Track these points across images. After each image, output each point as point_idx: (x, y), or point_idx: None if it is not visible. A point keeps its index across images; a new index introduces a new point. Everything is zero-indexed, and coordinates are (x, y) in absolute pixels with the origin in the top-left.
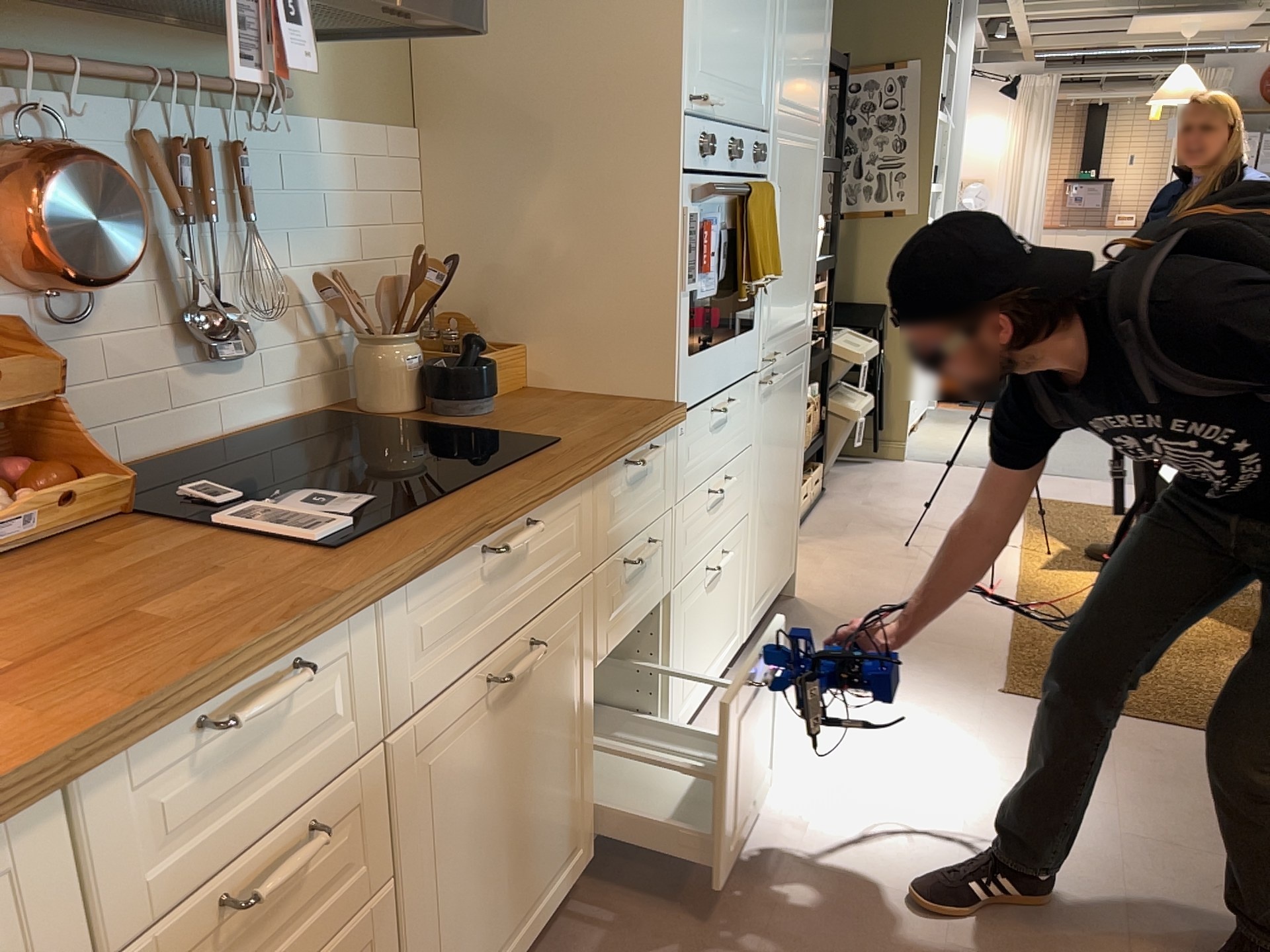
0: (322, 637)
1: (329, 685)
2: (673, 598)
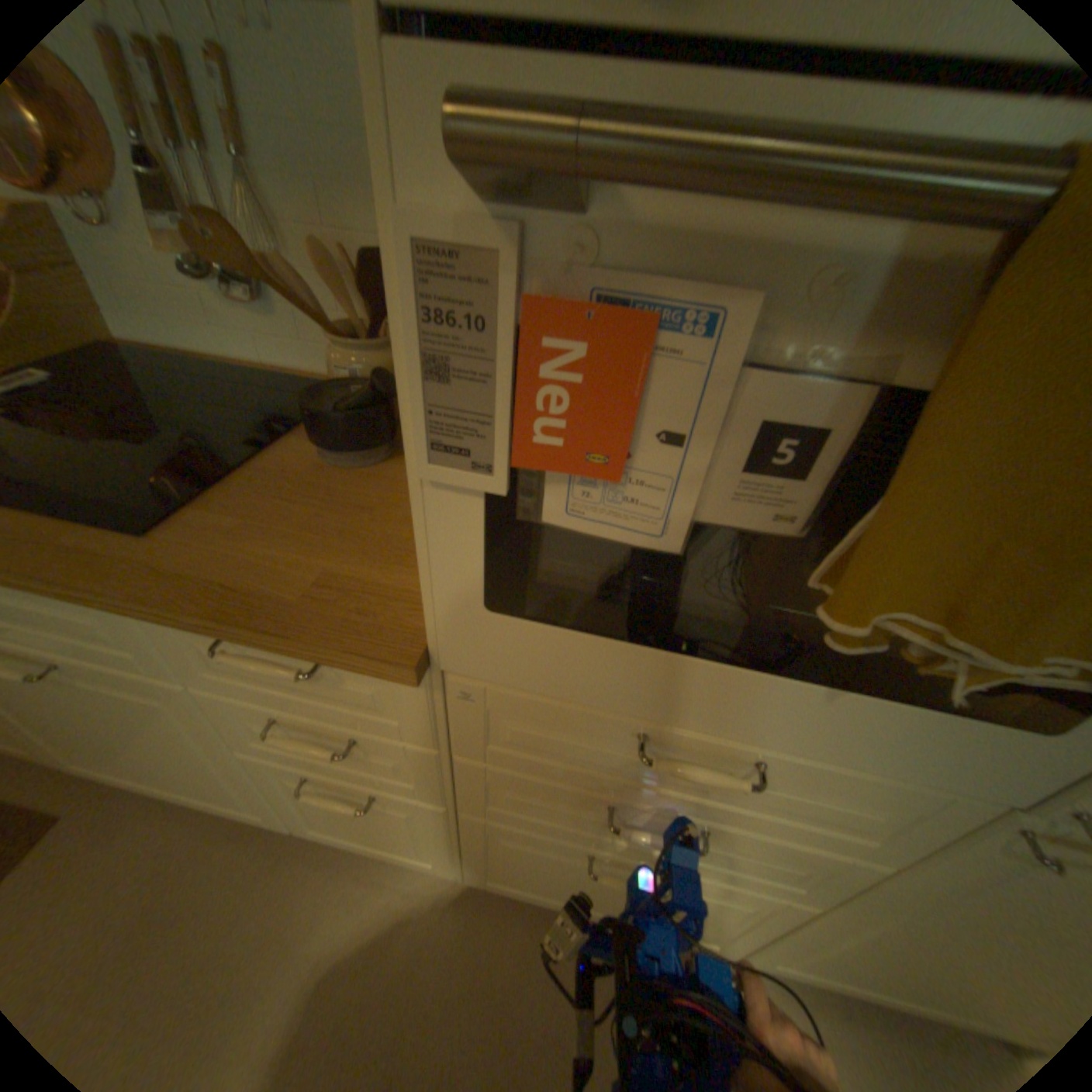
0: None
1: None
2: (459, 818)
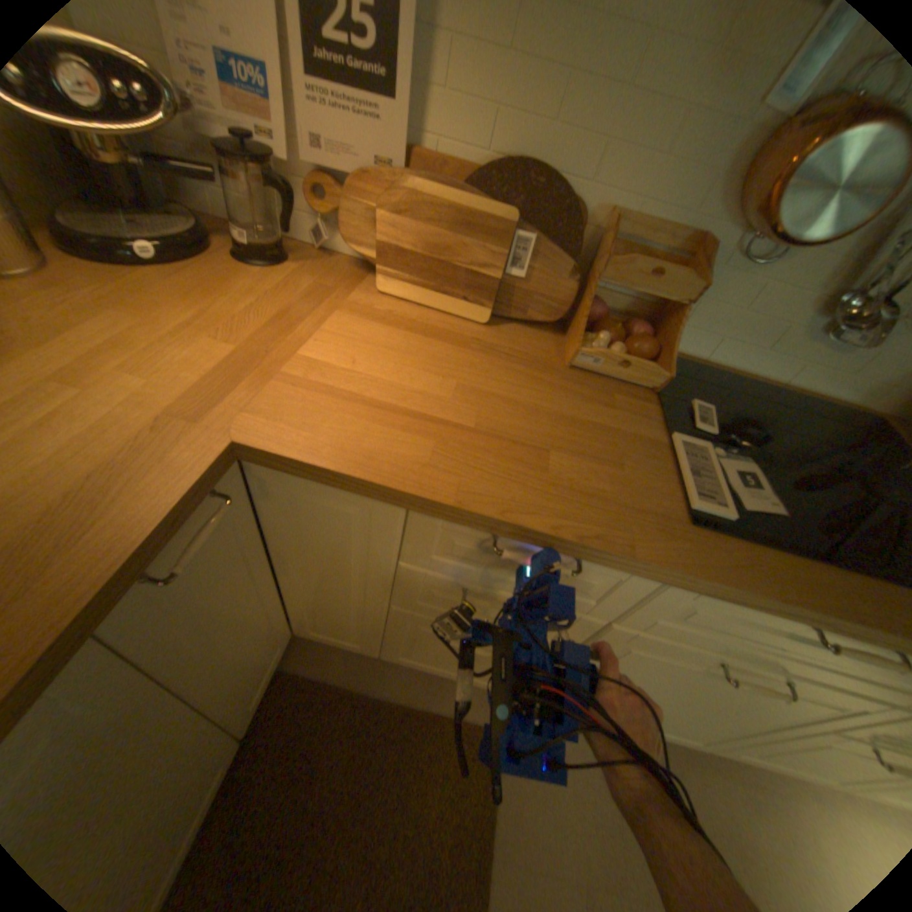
0: (603, 563)
1: (593, 580)
2: None
